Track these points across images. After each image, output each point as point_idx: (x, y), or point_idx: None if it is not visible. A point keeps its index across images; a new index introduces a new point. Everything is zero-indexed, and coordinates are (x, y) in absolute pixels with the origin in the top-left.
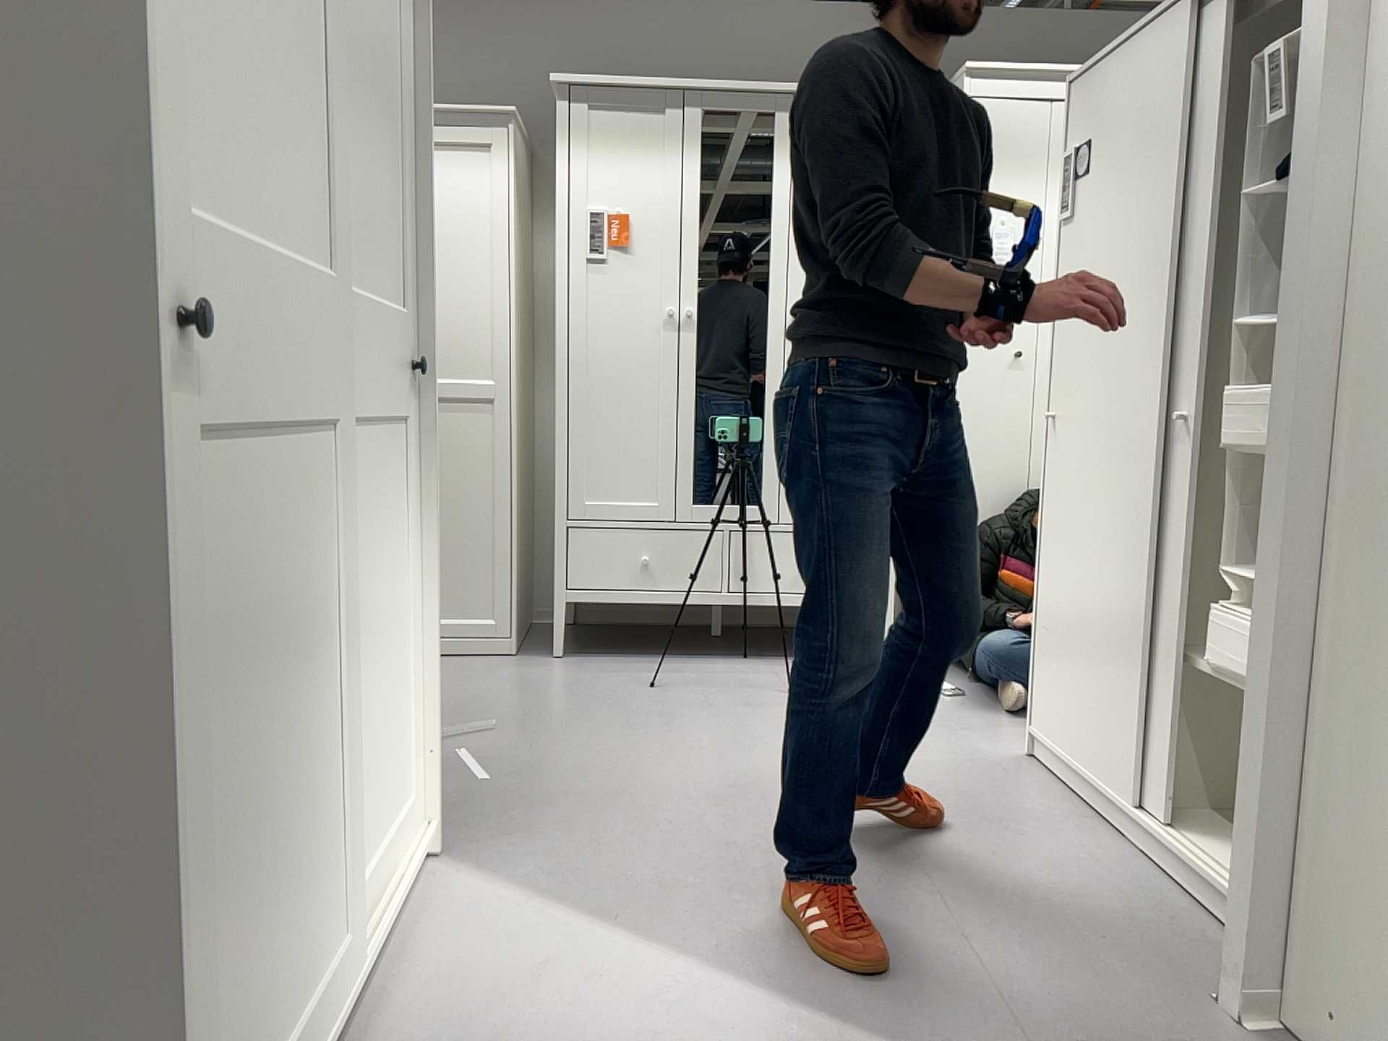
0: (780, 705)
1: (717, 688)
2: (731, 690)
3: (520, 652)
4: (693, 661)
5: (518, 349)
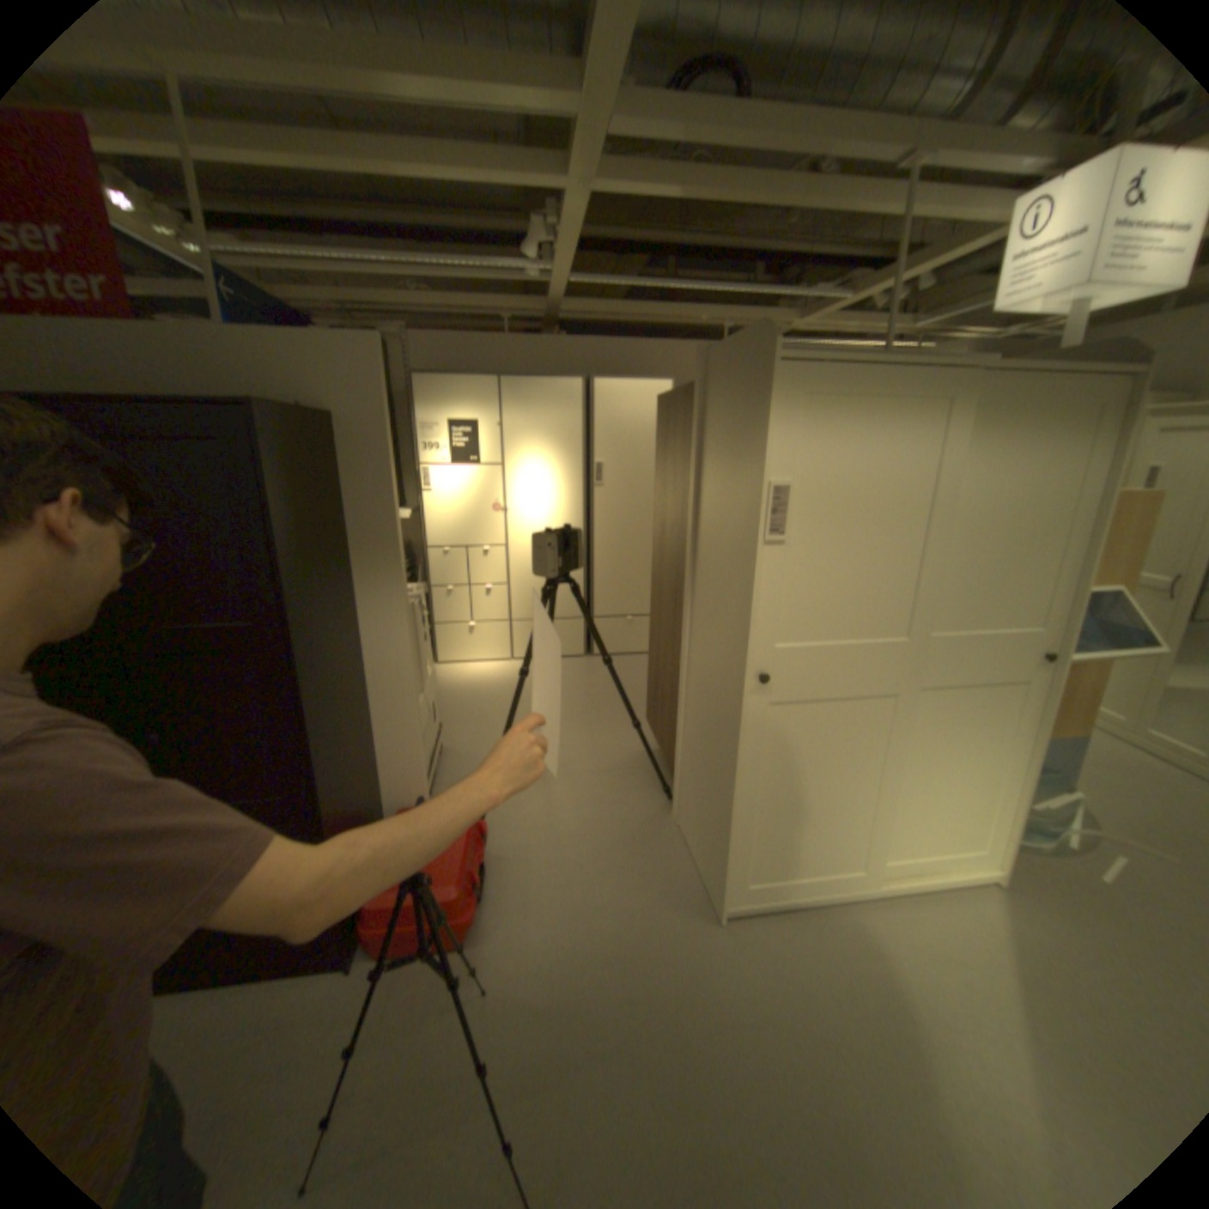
0: None
1: None
2: None
3: None
4: None
5: None
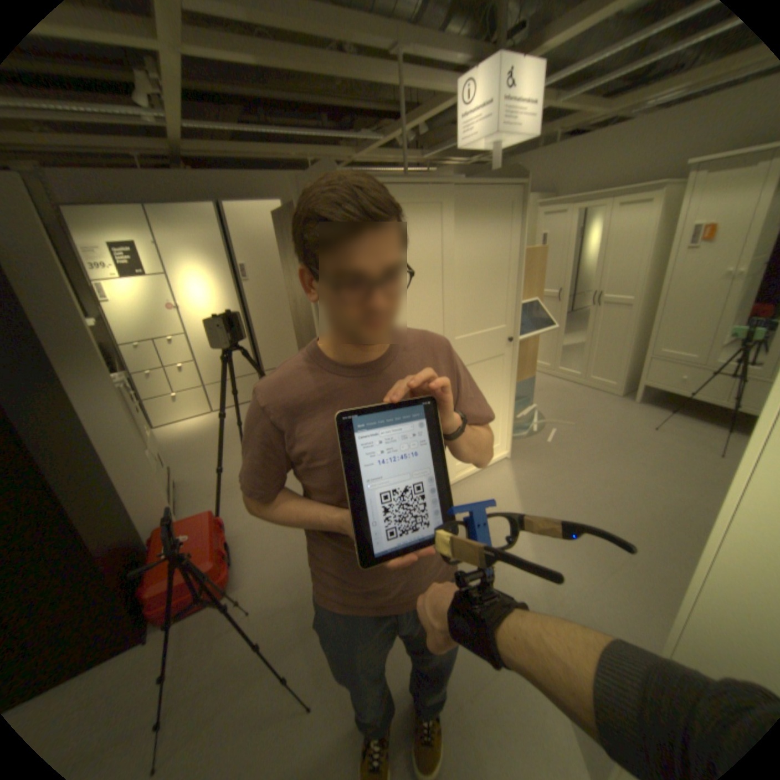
0: (707, 461)
1: (688, 441)
2: (694, 444)
3: (625, 397)
4: (699, 424)
5: (650, 285)
